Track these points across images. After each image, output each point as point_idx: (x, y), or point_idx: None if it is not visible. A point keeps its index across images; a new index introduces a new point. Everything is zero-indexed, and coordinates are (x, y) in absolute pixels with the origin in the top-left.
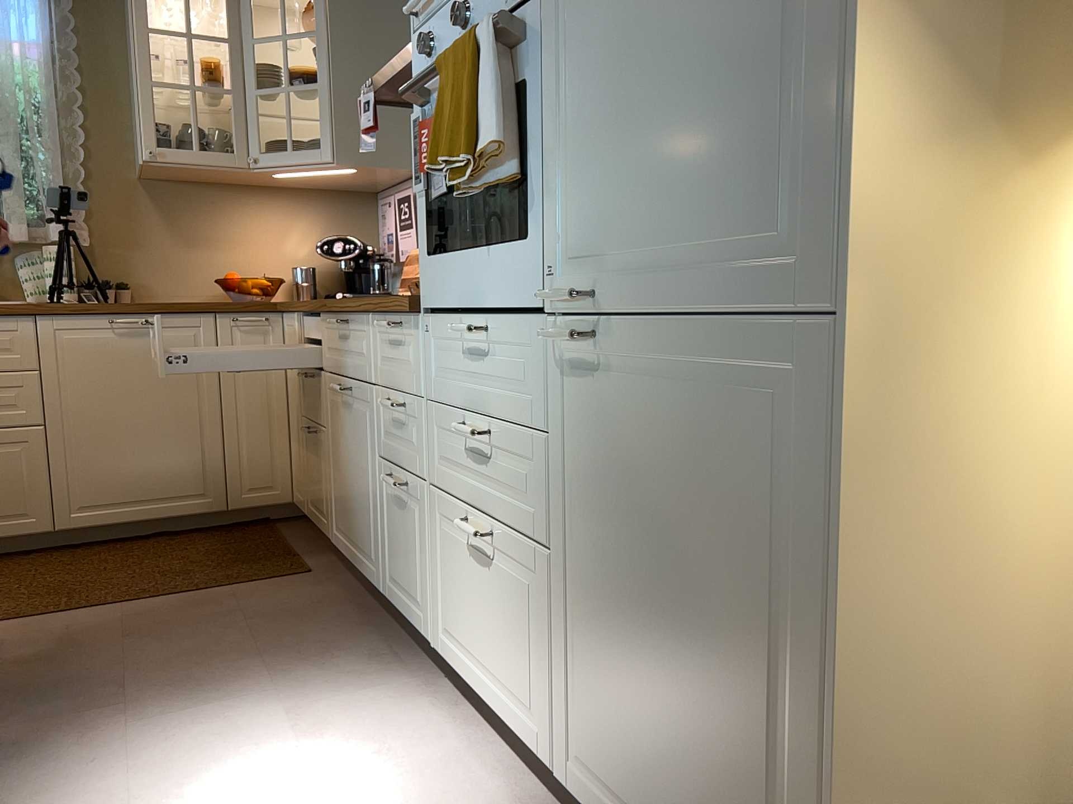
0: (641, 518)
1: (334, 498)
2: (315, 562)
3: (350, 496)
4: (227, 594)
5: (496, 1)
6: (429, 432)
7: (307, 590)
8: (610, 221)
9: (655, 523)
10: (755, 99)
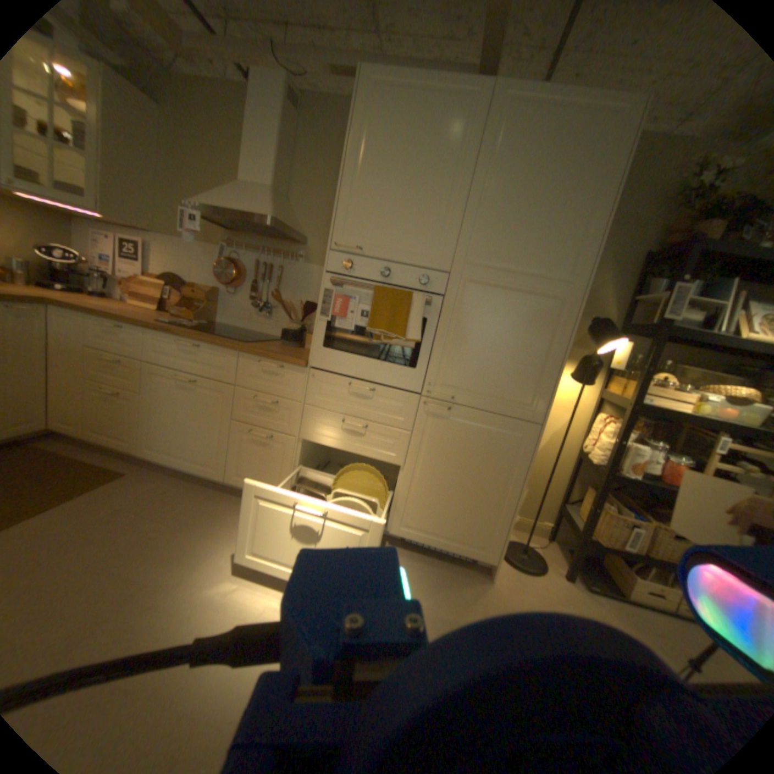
0: (454, 458)
1: (147, 434)
2: (112, 469)
3: (178, 435)
4: (82, 503)
5: (407, 280)
6: (301, 417)
7: (138, 487)
8: (460, 378)
9: (460, 459)
10: (524, 371)
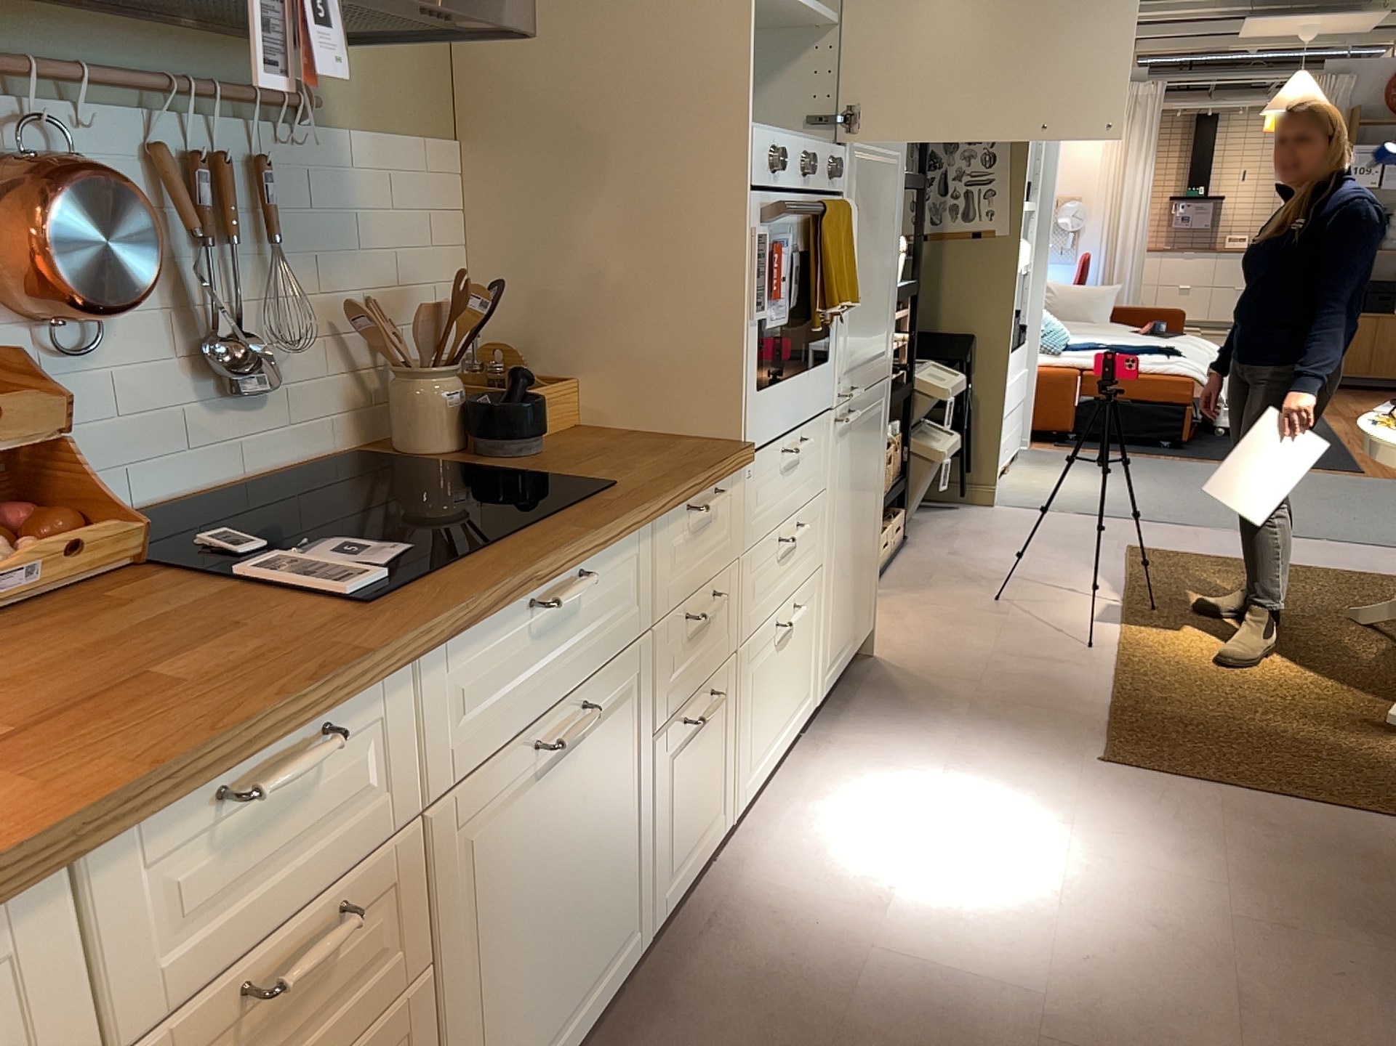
0: (852, 492)
1: None
2: None
3: (563, 932)
4: None
5: (821, 179)
6: (741, 588)
7: None
8: (854, 348)
9: (855, 490)
10: (882, 300)
